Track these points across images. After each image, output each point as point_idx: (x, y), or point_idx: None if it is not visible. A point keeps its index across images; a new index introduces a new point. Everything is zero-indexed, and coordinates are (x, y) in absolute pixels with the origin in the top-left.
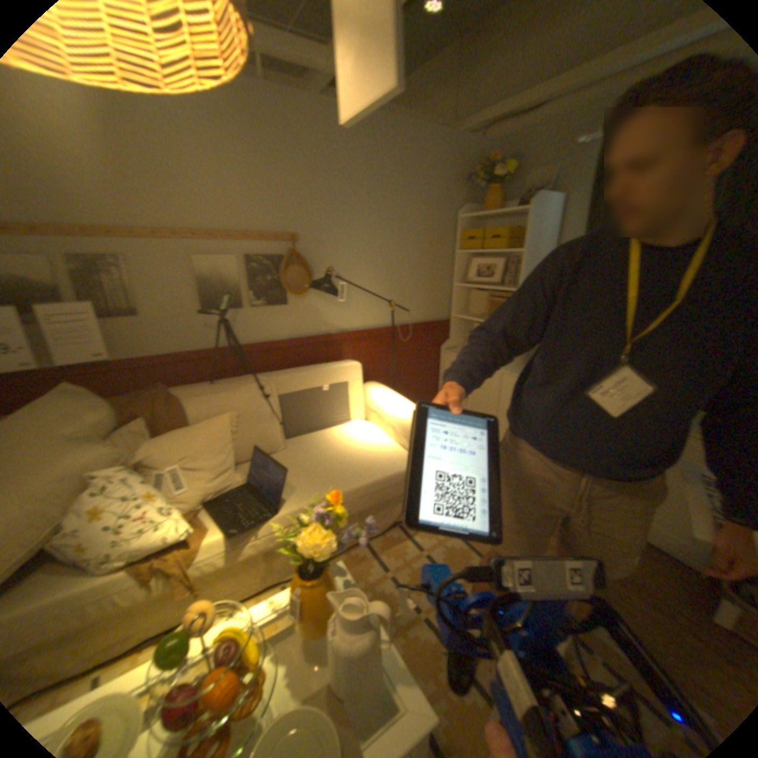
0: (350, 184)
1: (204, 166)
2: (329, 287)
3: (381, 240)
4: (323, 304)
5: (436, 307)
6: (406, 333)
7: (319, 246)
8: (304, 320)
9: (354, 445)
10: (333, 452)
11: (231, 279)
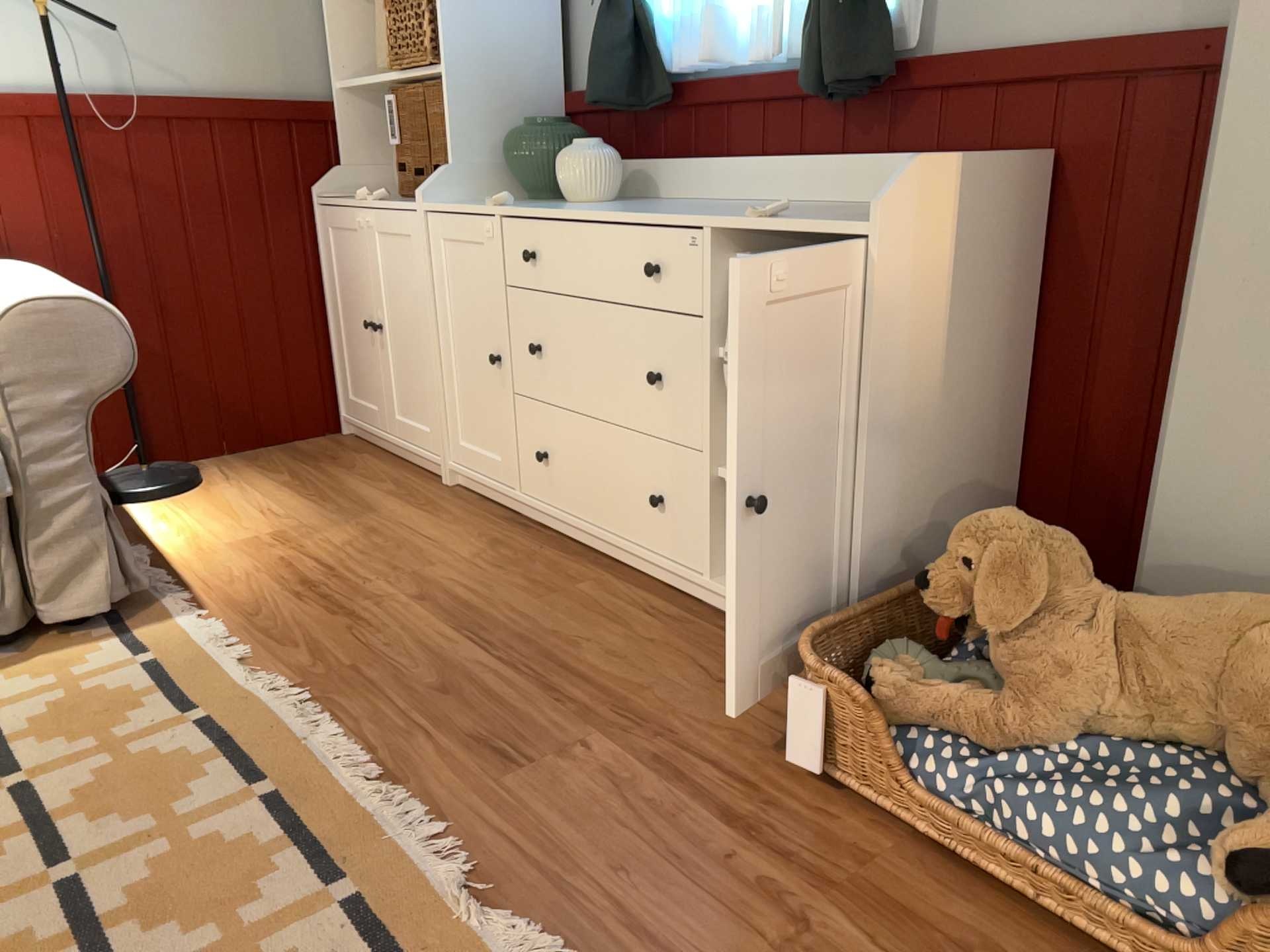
0: None
1: None
2: None
3: None
4: None
5: (277, 60)
6: (160, 128)
7: None
8: None
9: None
10: None
11: None
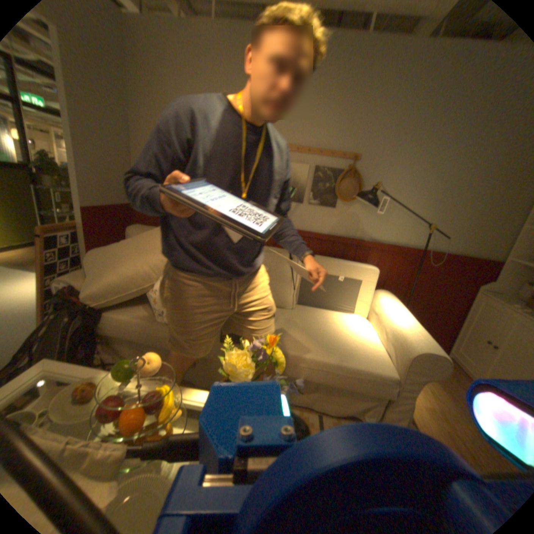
0: (426, 114)
1: (309, 101)
2: (372, 198)
3: (443, 167)
4: (364, 214)
5: (491, 245)
6: (442, 261)
7: (377, 166)
8: (345, 223)
9: (344, 332)
10: (323, 328)
11: (301, 181)
